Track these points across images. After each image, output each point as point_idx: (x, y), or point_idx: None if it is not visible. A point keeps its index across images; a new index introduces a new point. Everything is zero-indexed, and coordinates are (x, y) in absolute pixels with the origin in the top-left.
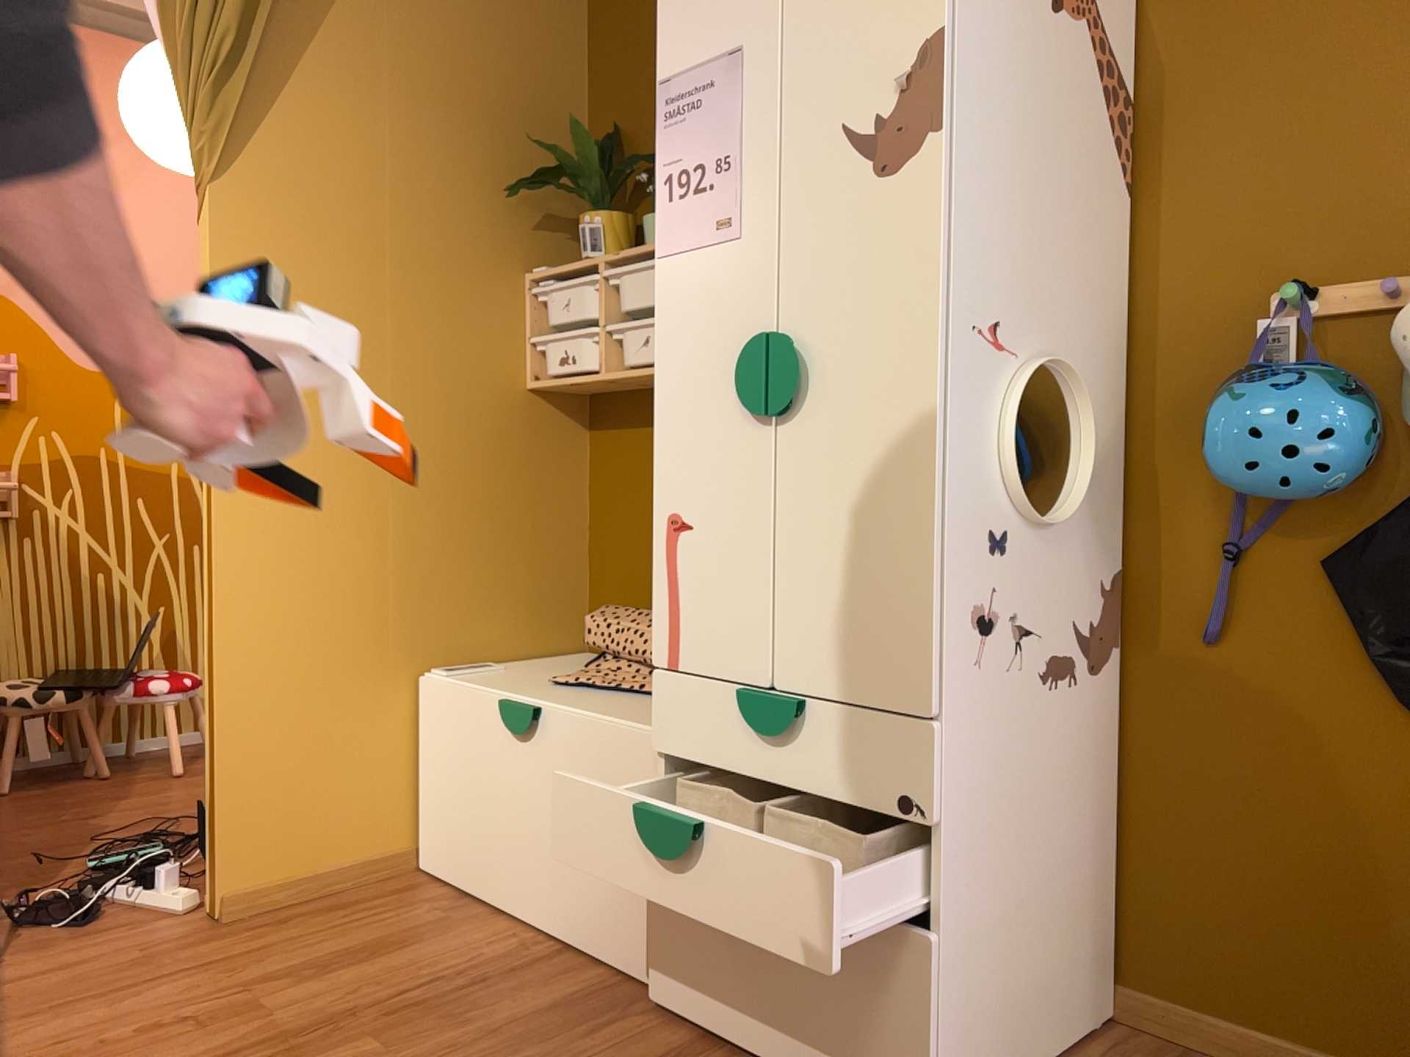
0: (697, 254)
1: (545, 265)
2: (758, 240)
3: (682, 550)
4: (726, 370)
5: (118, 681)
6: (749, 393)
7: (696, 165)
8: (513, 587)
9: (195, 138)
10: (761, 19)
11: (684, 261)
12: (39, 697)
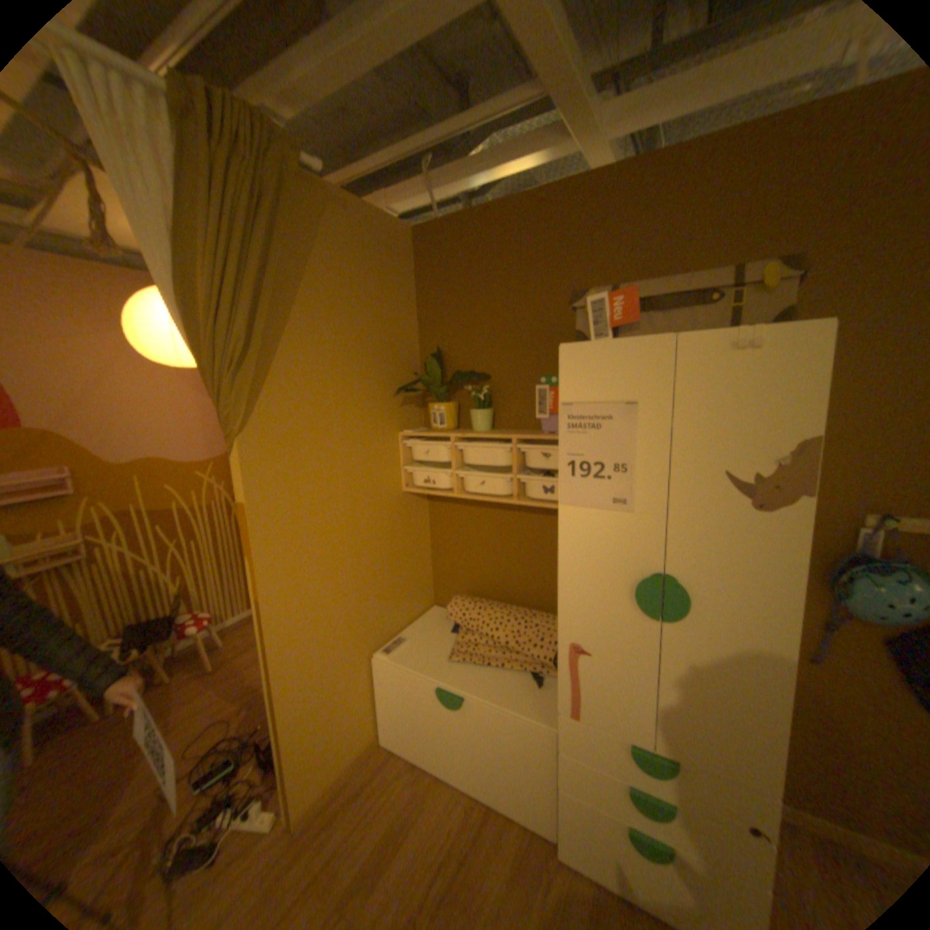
0: (596, 513)
1: (406, 425)
2: (650, 519)
3: (583, 665)
4: (620, 582)
5: (165, 633)
6: (647, 608)
7: (596, 462)
8: (405, 591)
9: (218, 406)
10: (655, 387)
11: (584, 513)
12: (122, 660)
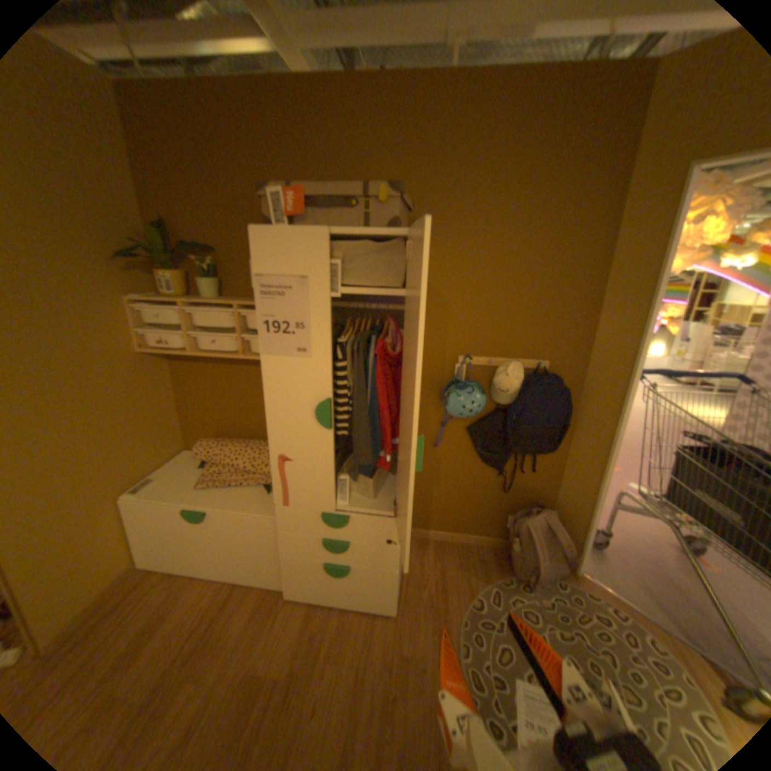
0: (287, 360)
1: (133, 290)
2: (322, 362)
3: (288, 468)
4: (307, 408)
5: None
6: (323, 422)
7: (284, 322)
8: (150, 441)
9: None
10: (318, 267)
11: (279, 361)
12: None
